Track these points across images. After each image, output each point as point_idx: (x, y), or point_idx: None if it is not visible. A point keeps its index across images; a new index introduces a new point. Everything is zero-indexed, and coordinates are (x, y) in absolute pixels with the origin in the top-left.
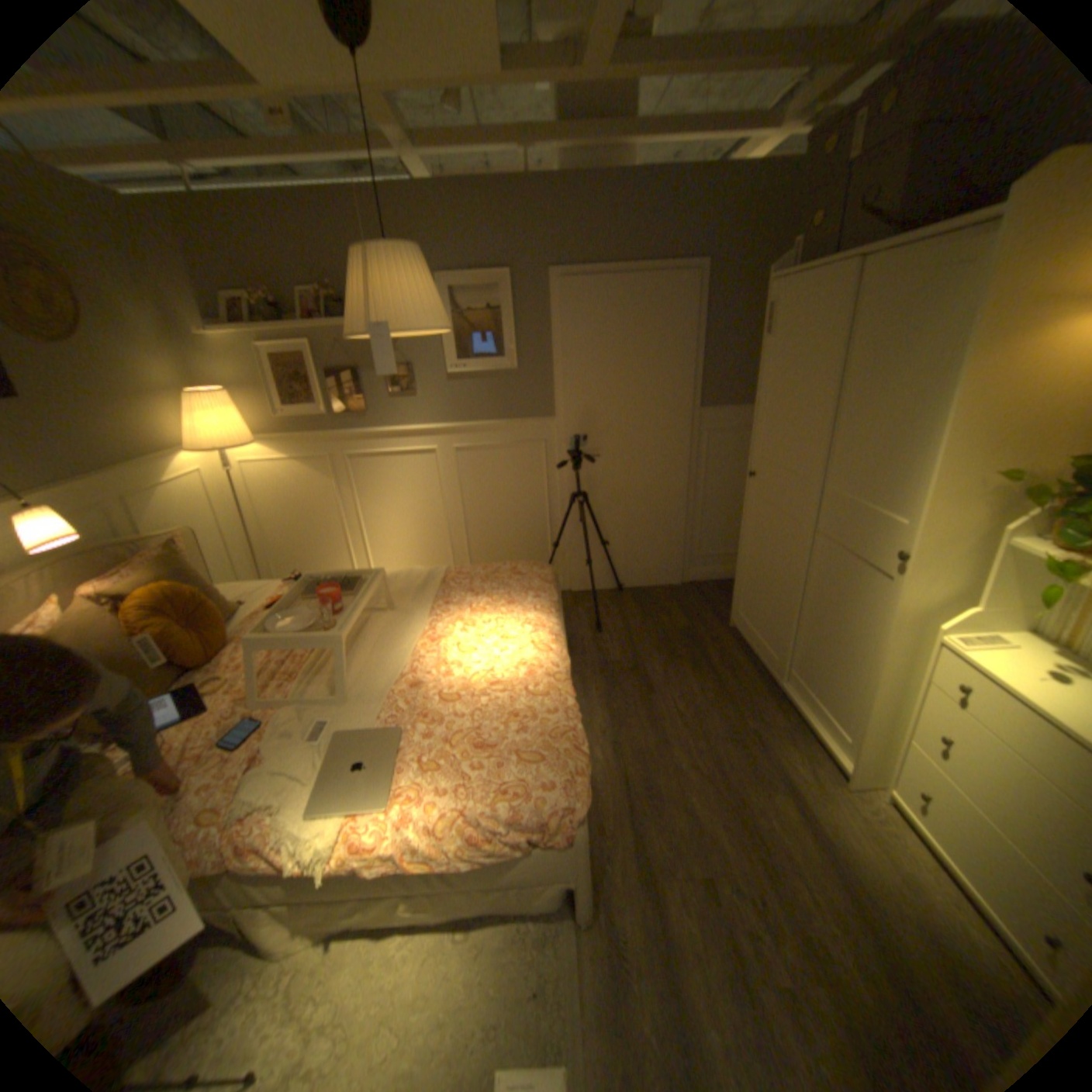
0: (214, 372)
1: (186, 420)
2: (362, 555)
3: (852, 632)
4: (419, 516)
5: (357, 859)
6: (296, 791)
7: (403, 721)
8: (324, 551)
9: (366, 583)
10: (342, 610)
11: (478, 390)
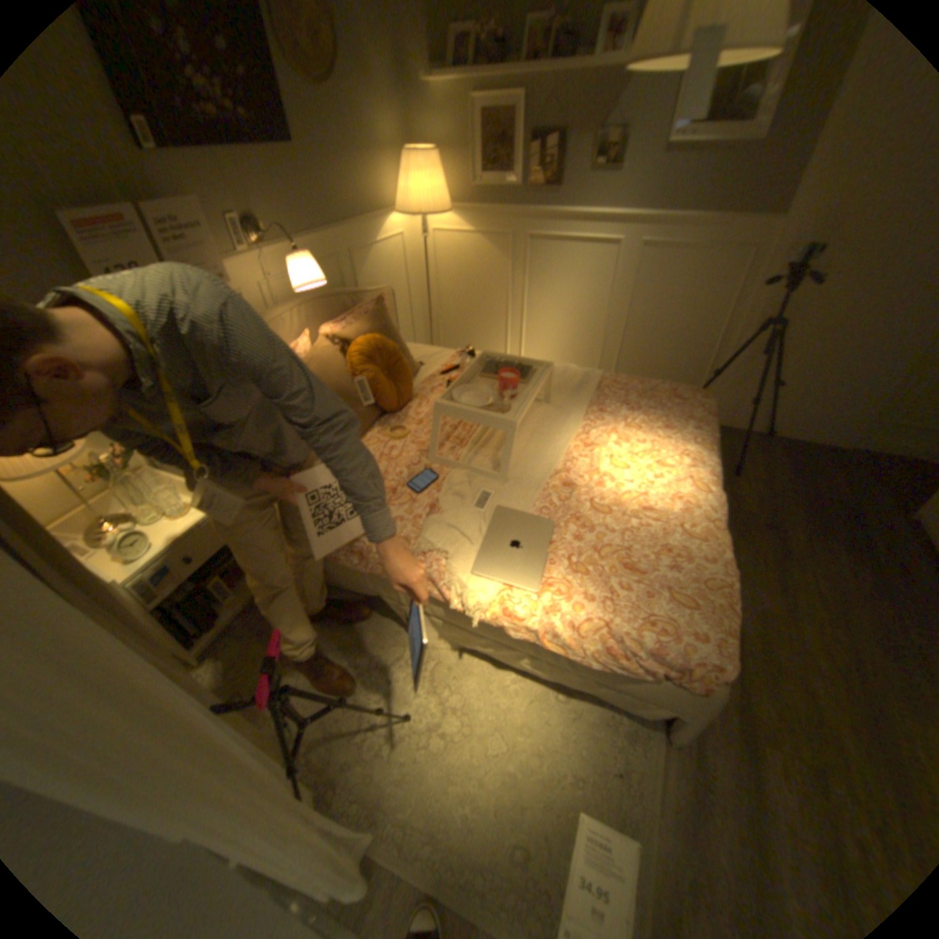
0: (429, 126)
1: (402, 179)
2: (517, 340)
3: None
4: (581, 312)
5: (510, 621)
6: (467, 546)
7: (557, 516)
8: (485, 329)
9: (536, 373)
10: (516, 396)
11: (699, 166)
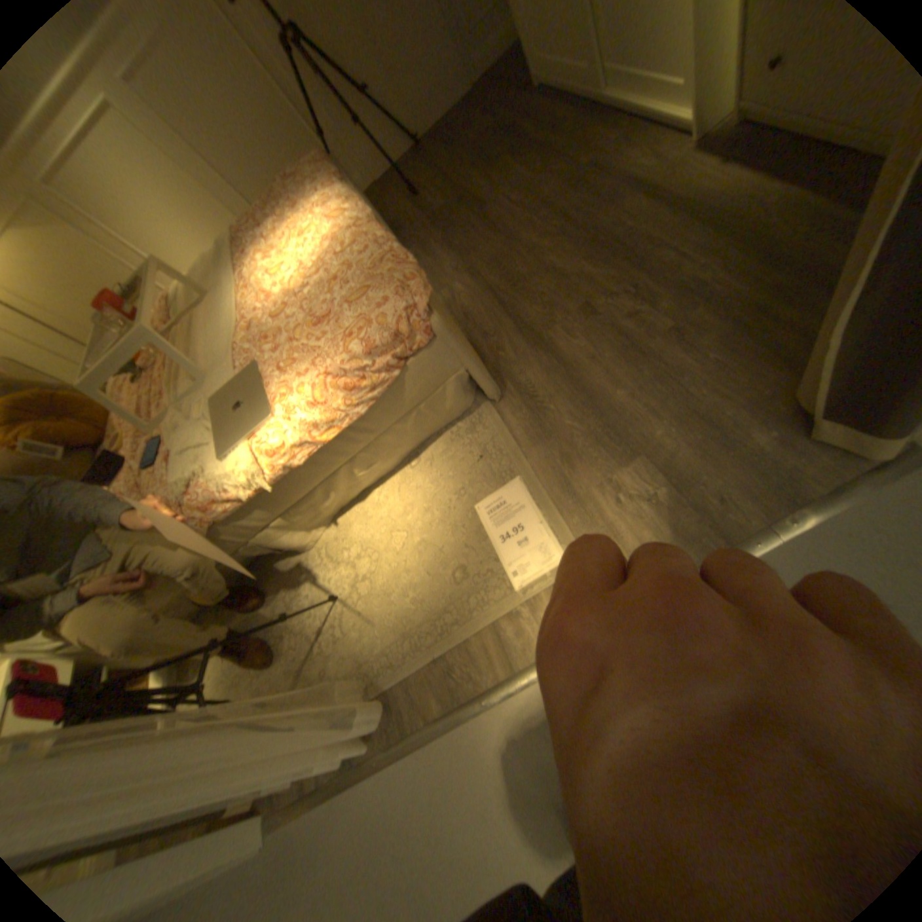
0: None
1: None
2: None
3: None
4: (175, 203)
5: (277, 456)
6: (205, 450)
7: (251, 354)
8: None
9: (143, 277)
10: (135, 309)
11: None
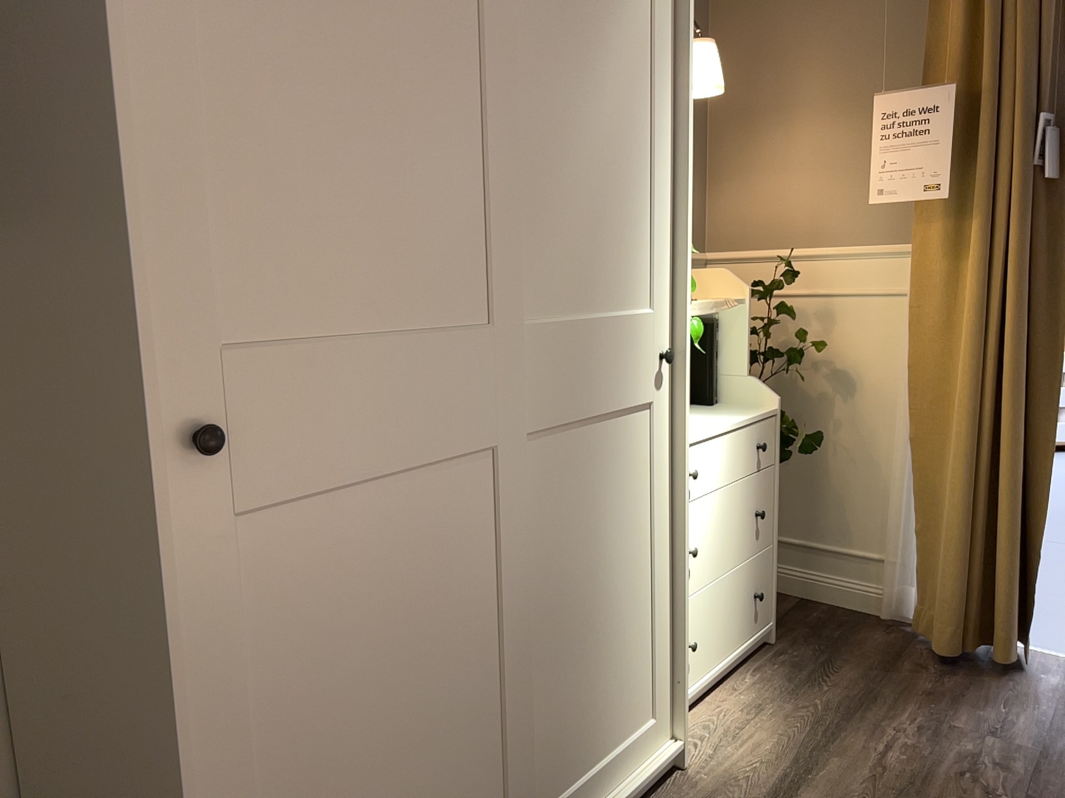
0: None
1: None
2: None
3: (617, 553)
4: None
5: None
6: None
7: None
8: None
9: None
10: None
11: None
